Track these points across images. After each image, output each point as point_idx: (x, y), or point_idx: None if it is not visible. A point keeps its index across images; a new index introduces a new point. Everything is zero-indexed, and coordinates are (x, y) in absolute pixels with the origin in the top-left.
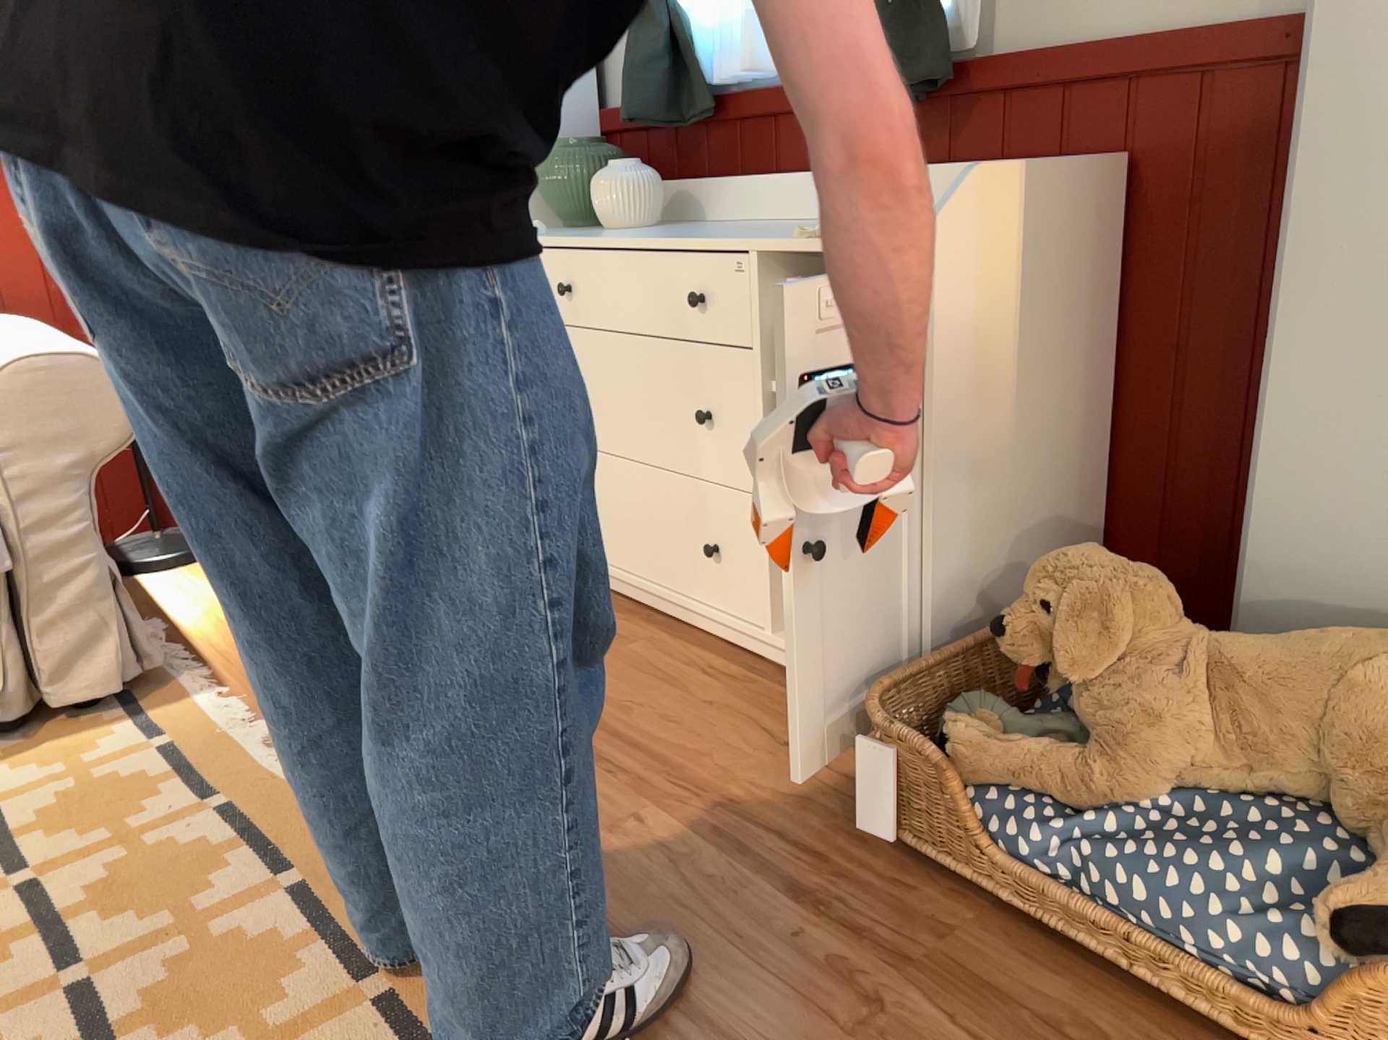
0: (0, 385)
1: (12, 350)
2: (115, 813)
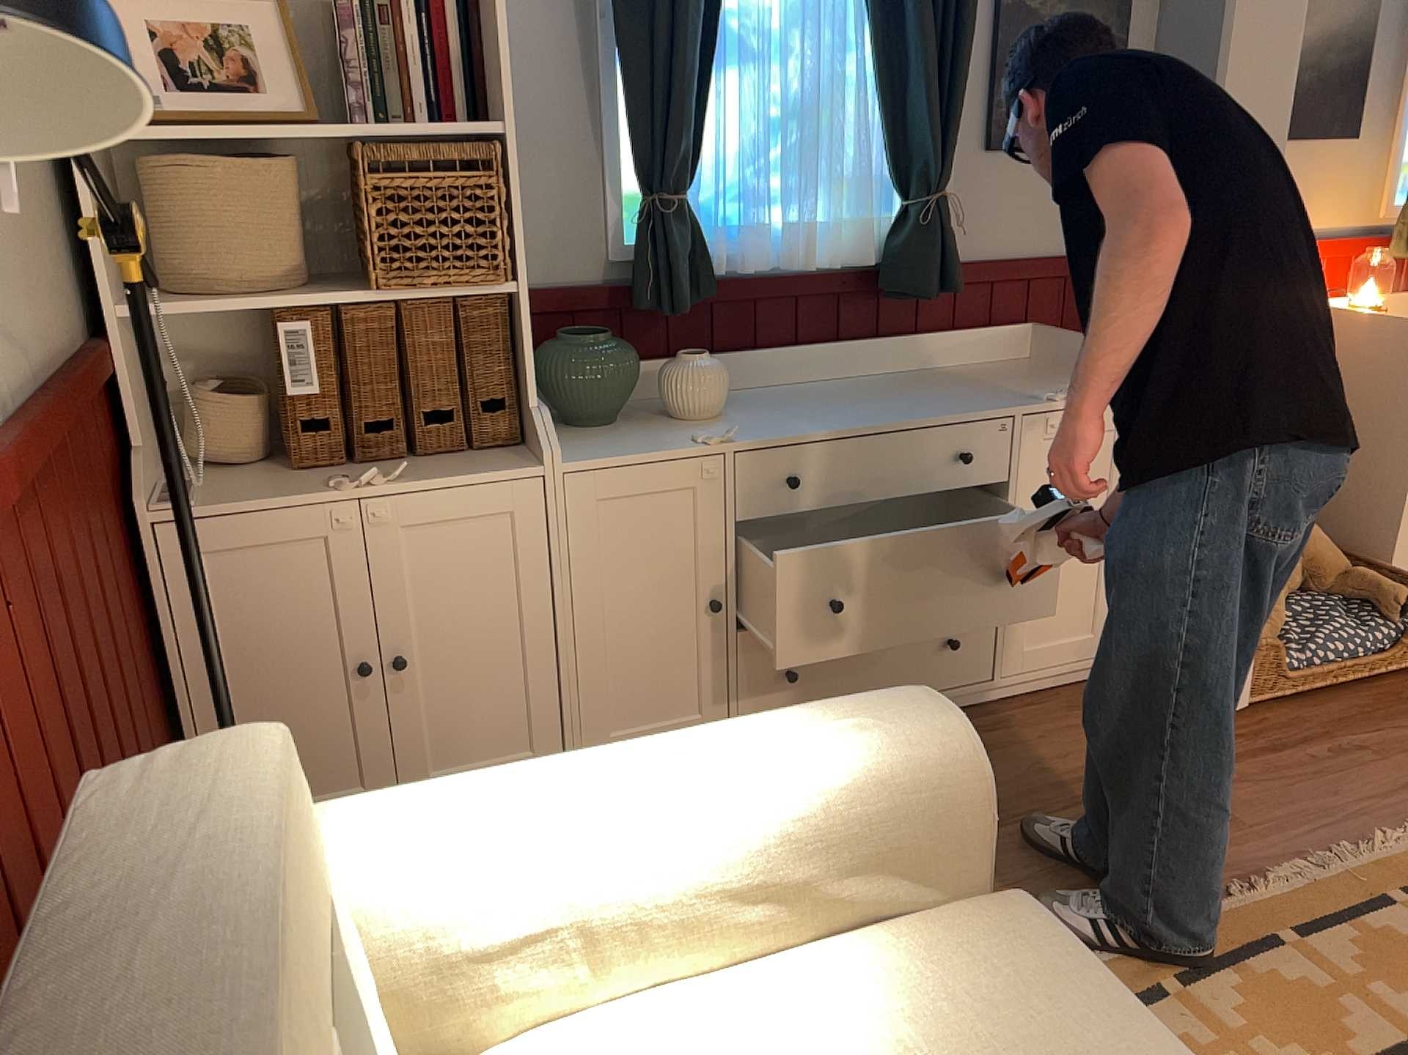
0: (973, 763)
1: (840, 745)
2: None
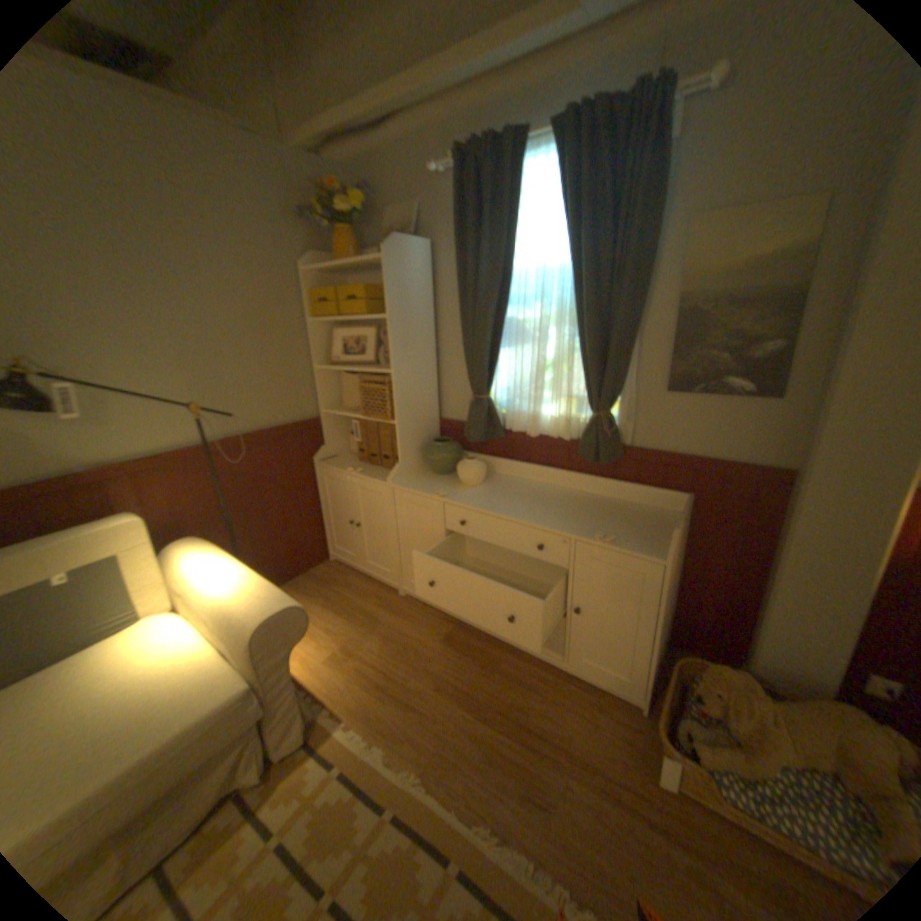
0: (254, 634)
1: (242, 601)
2: (344, 835)
